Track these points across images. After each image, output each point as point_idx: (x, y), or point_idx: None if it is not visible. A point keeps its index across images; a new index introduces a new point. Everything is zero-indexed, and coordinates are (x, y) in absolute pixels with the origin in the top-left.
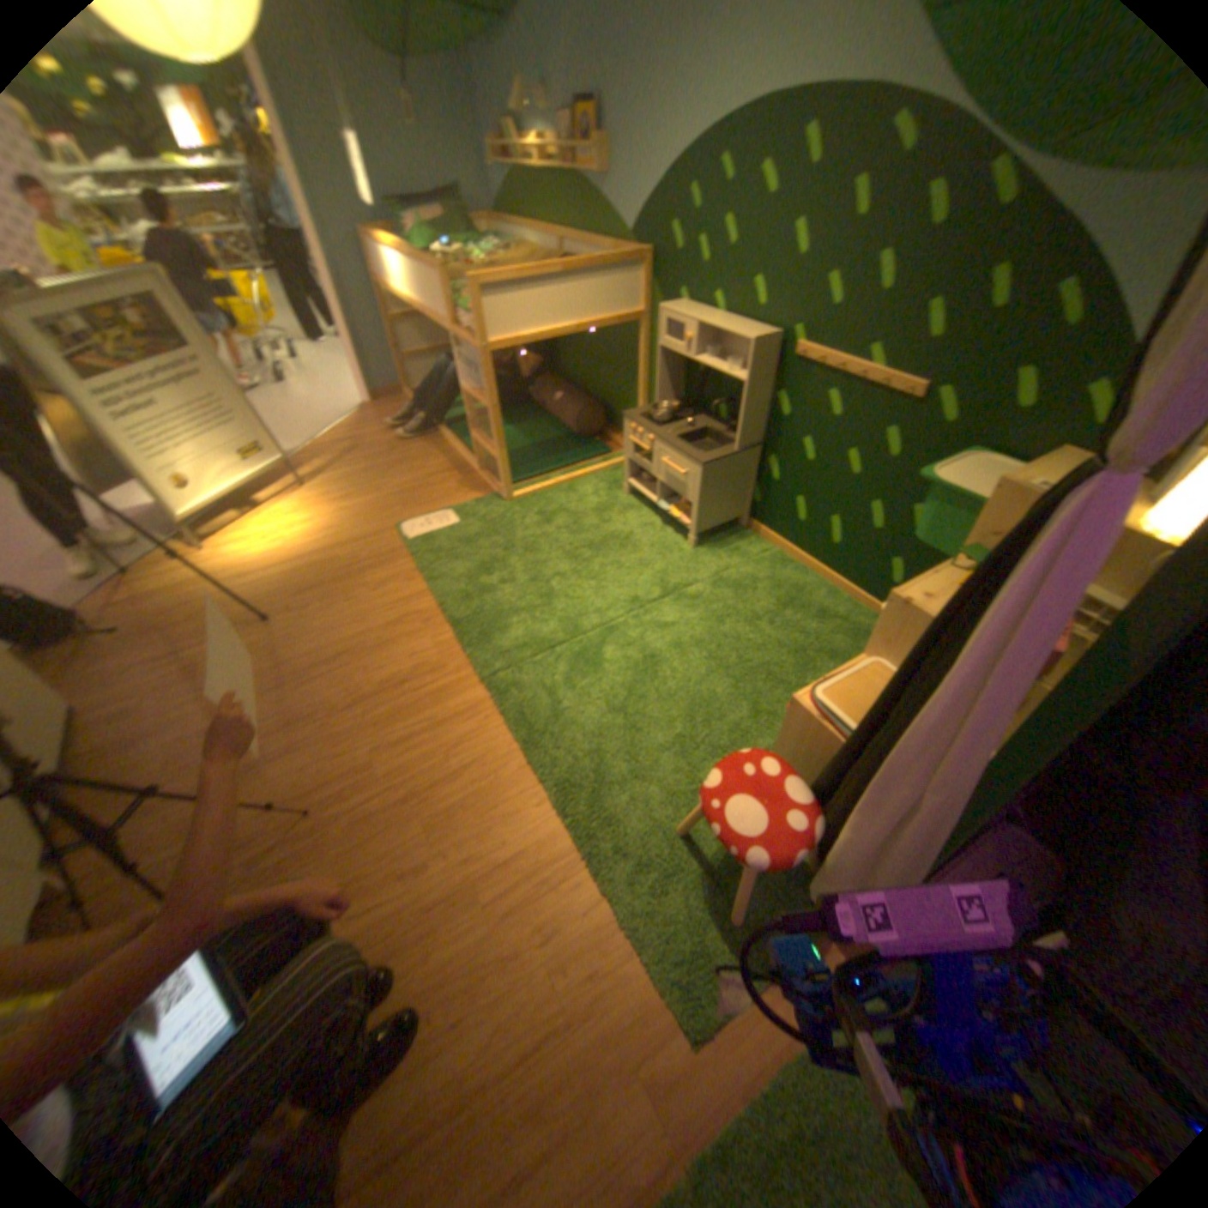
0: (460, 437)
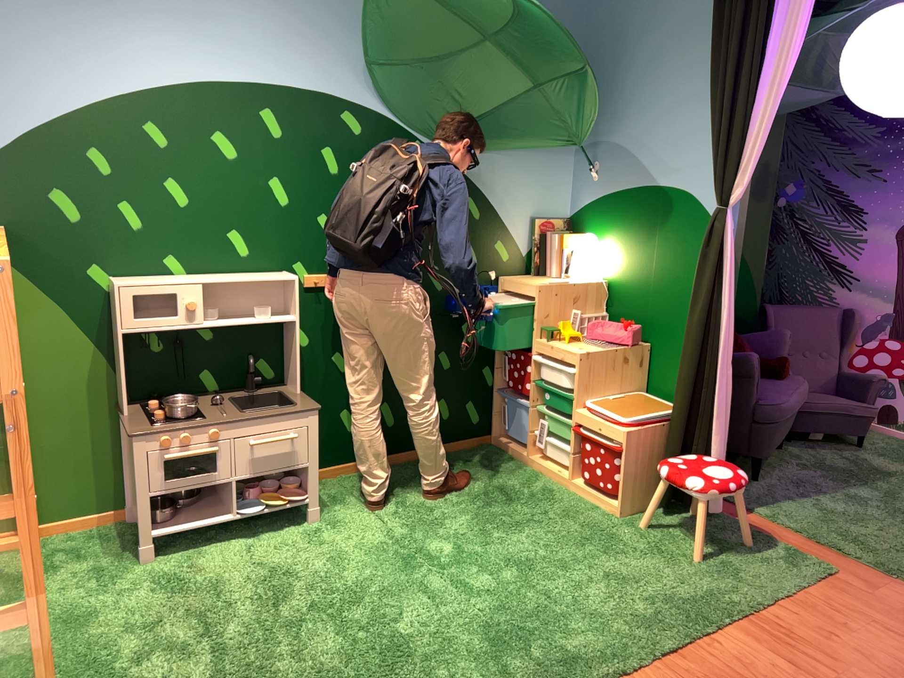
0: None
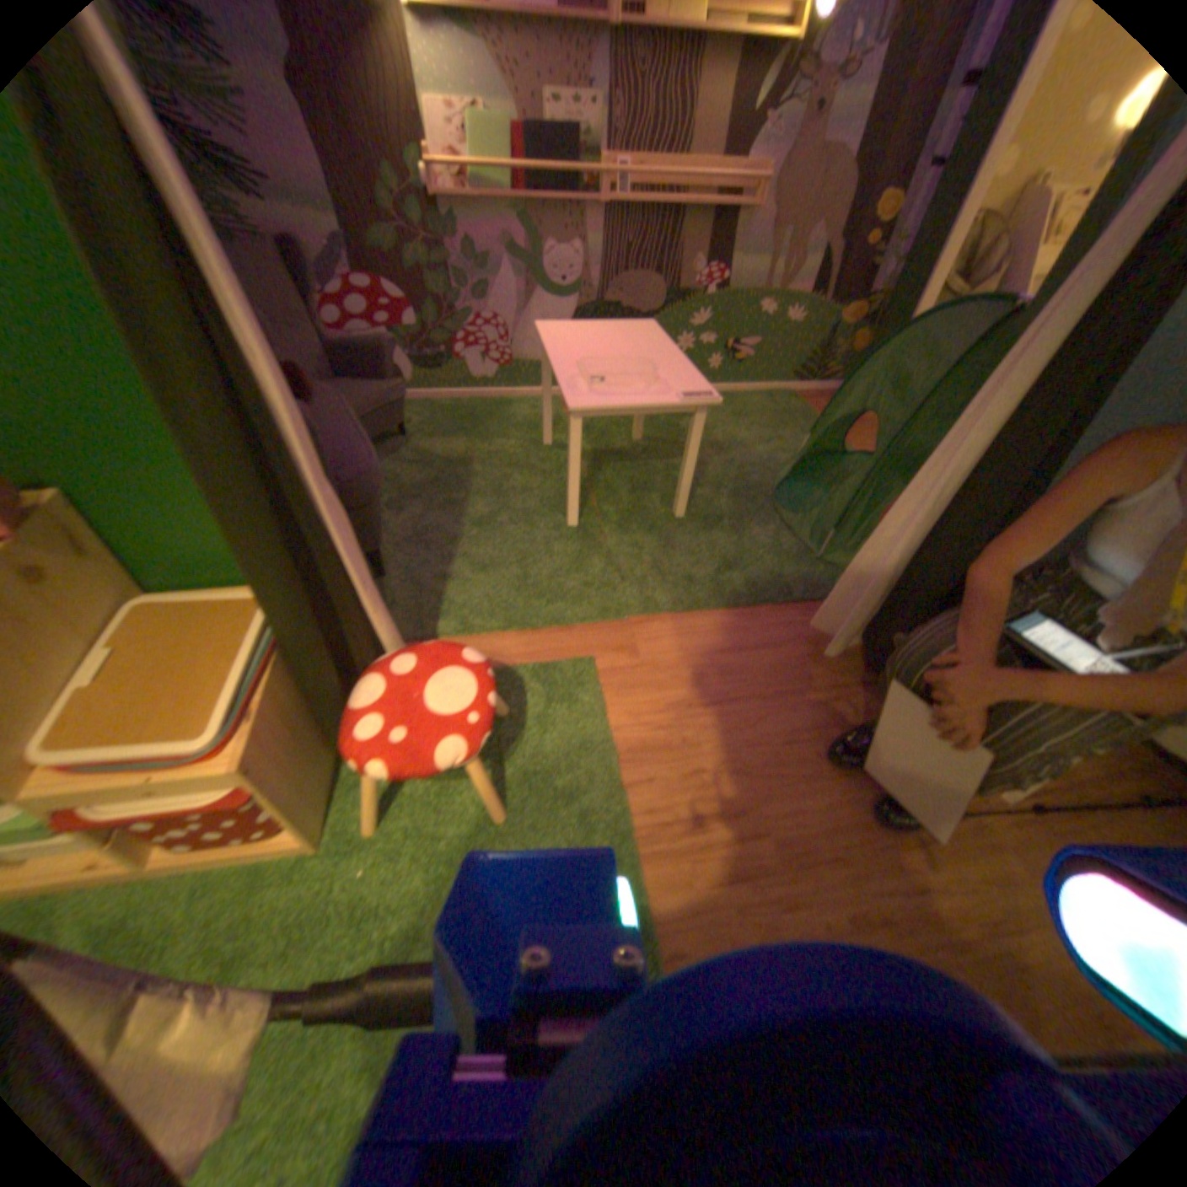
0: None
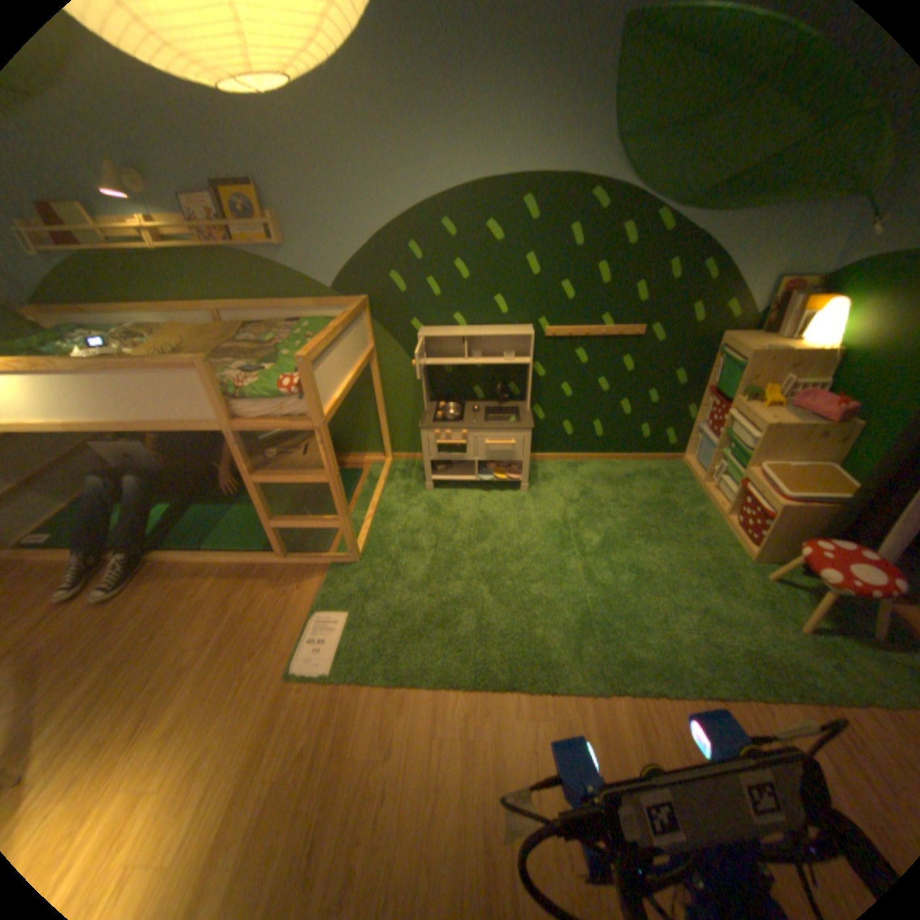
0: (191, 545)
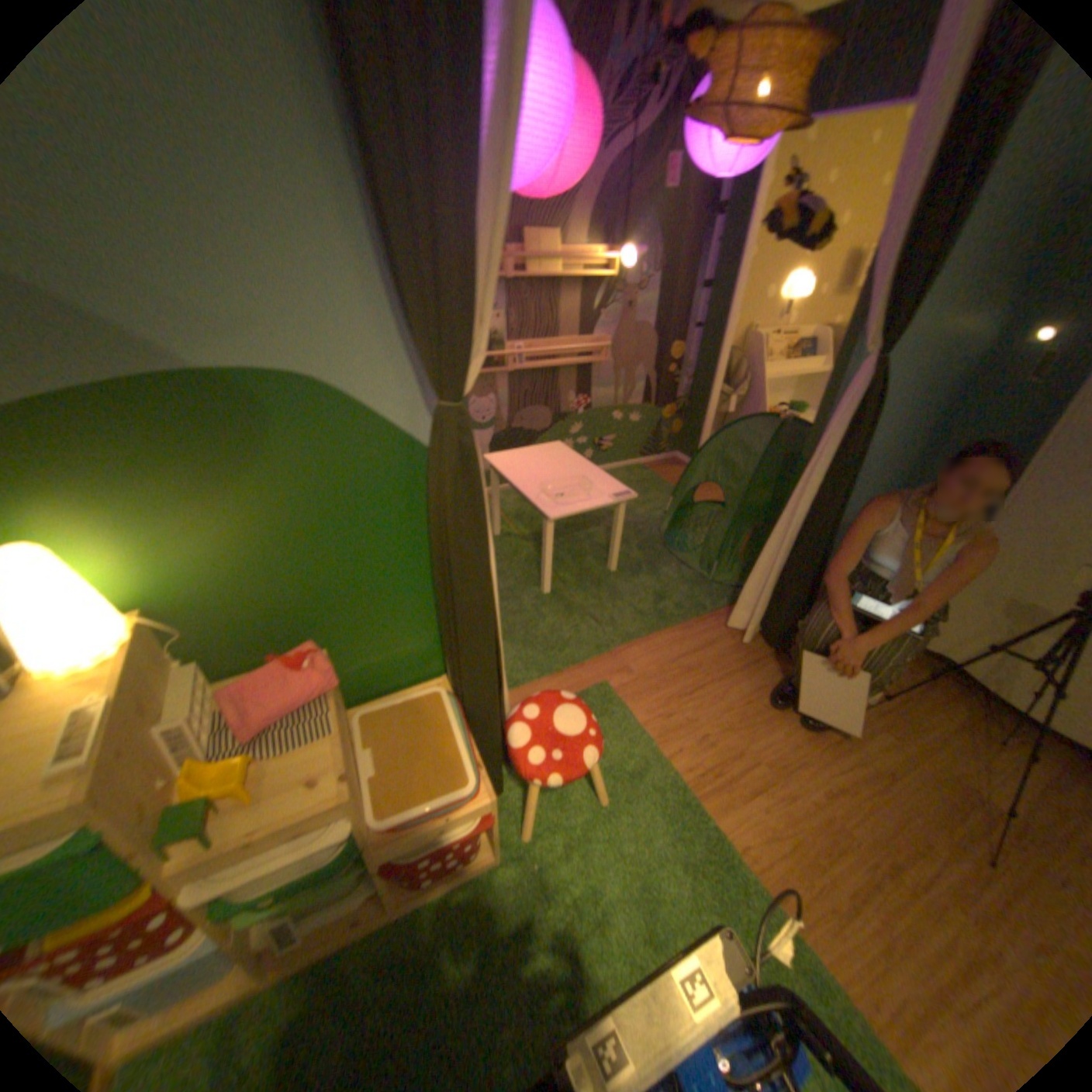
0: None
